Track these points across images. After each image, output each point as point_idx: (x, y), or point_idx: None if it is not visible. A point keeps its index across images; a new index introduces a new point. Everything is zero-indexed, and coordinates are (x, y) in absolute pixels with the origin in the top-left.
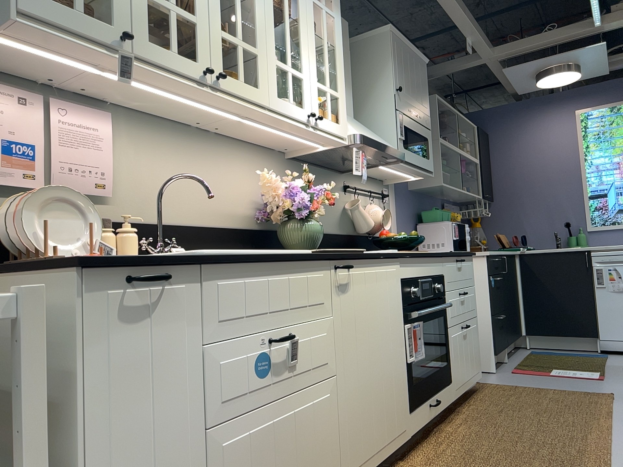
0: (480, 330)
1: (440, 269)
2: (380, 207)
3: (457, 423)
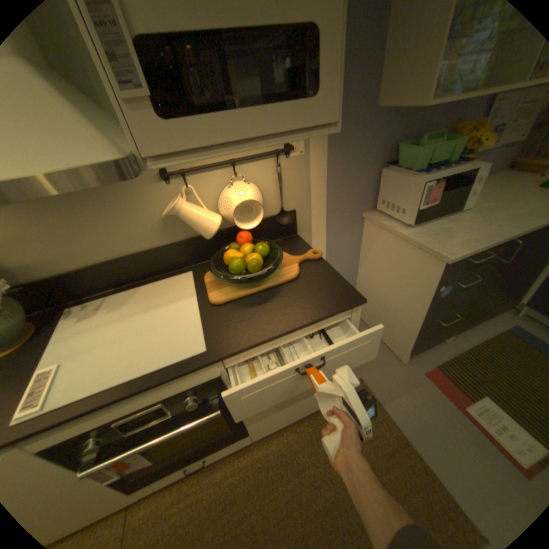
0: (405, 327)
1: (199, 379)
2: (241, 191)
3: (240, 466)
